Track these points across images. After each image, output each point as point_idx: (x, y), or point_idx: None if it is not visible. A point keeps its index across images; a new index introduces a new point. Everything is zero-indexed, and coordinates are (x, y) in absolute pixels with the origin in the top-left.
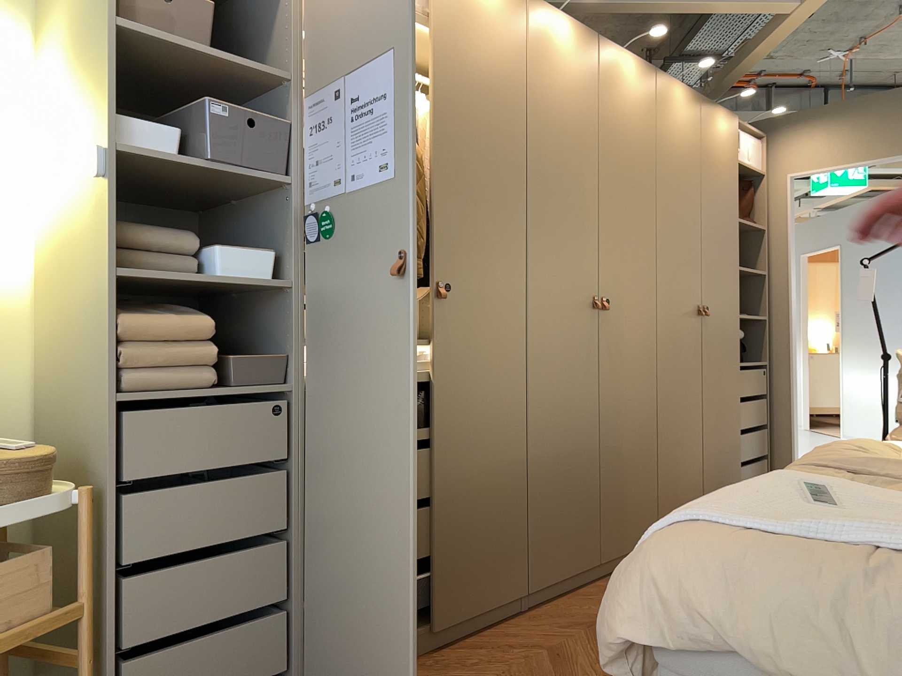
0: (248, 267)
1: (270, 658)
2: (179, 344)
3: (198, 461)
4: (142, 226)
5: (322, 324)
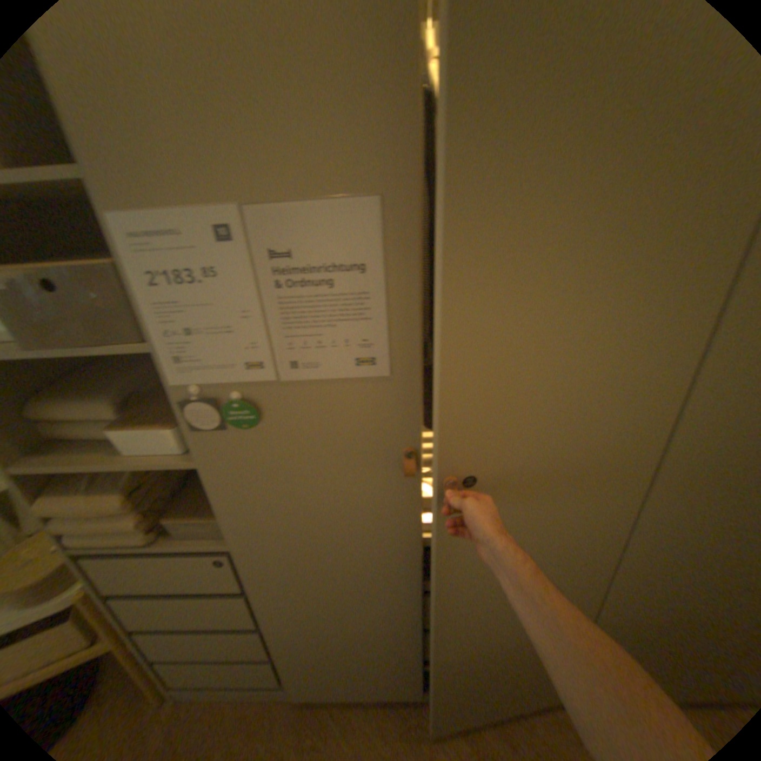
0: (152, 445)
1: (264, 680)
2: (100, 519)
3: (158, 589)
4: (64, 399)
5: (242, 506)
